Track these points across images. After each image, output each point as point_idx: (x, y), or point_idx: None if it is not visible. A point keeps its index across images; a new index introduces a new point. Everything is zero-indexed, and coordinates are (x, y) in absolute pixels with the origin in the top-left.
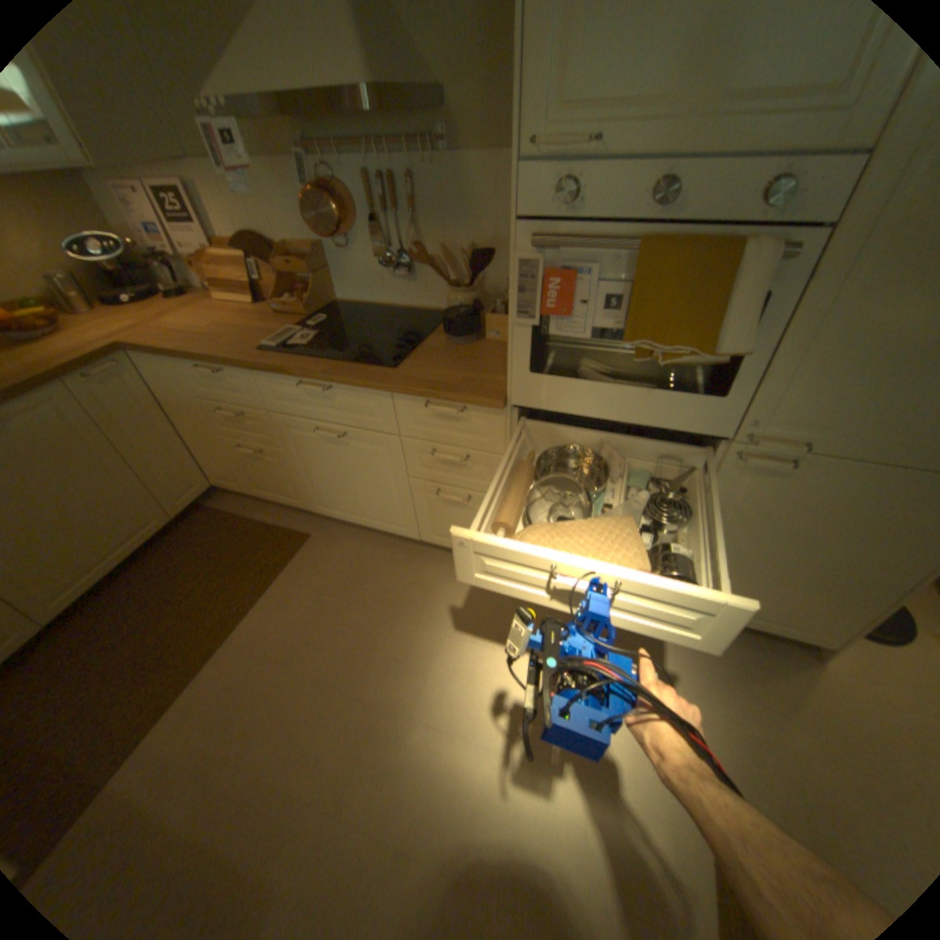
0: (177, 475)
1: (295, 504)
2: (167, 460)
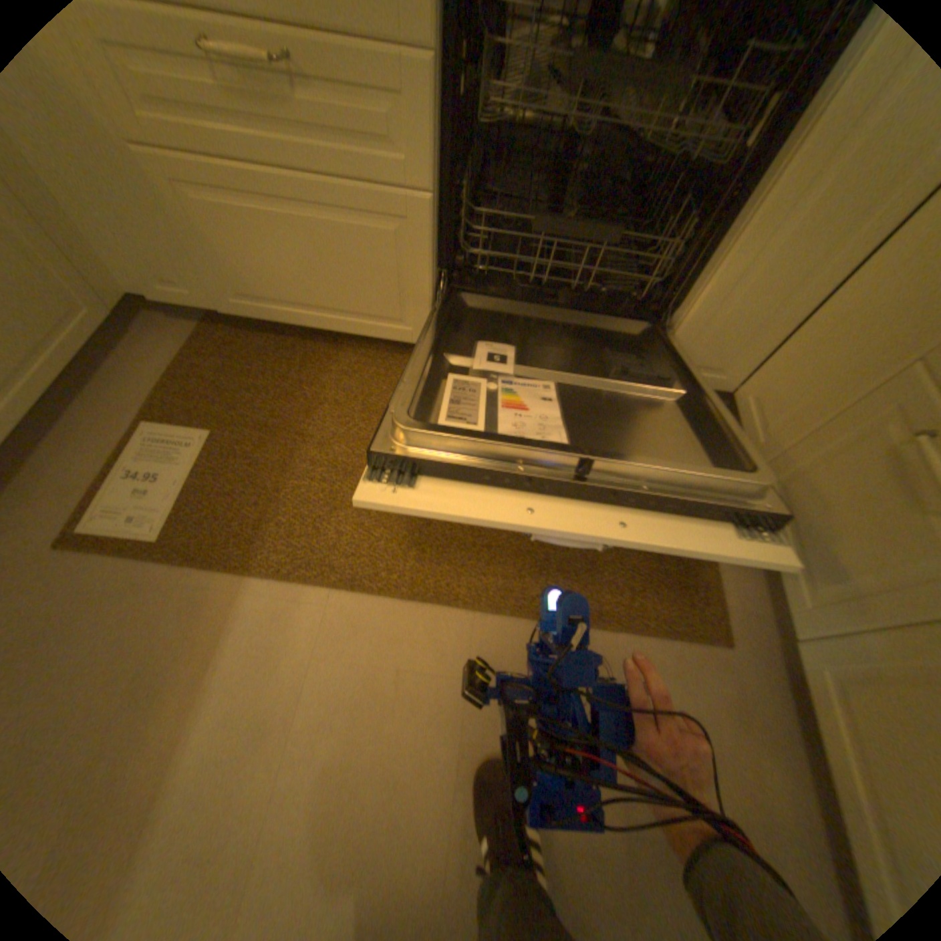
0: (736, 341)
1: (798, 598)
2: (766, 307)
